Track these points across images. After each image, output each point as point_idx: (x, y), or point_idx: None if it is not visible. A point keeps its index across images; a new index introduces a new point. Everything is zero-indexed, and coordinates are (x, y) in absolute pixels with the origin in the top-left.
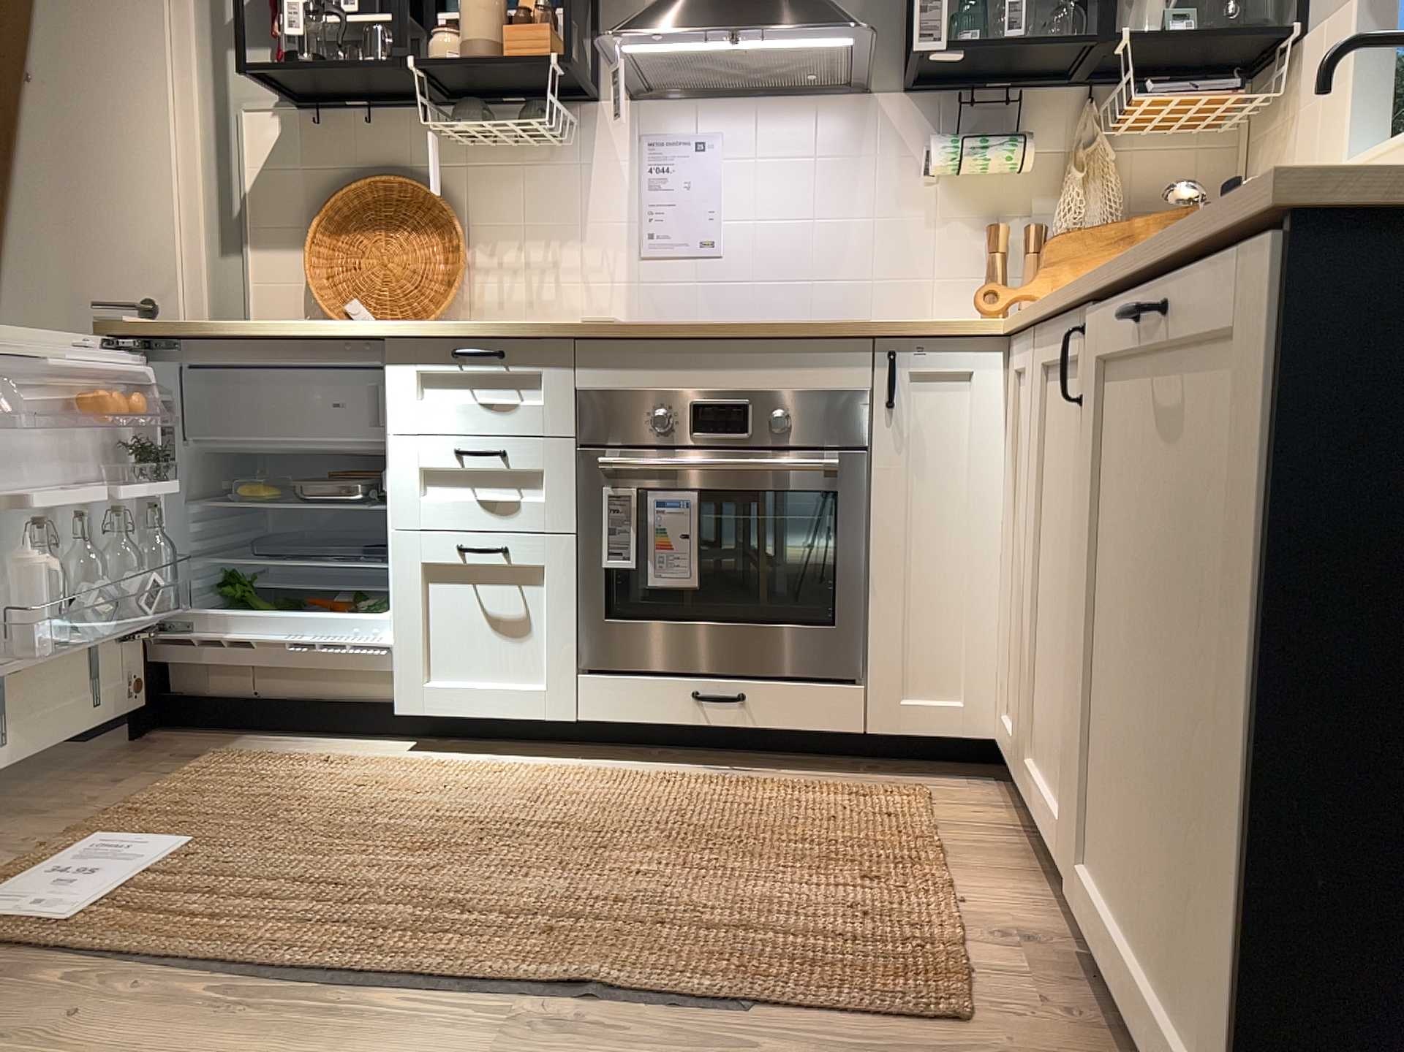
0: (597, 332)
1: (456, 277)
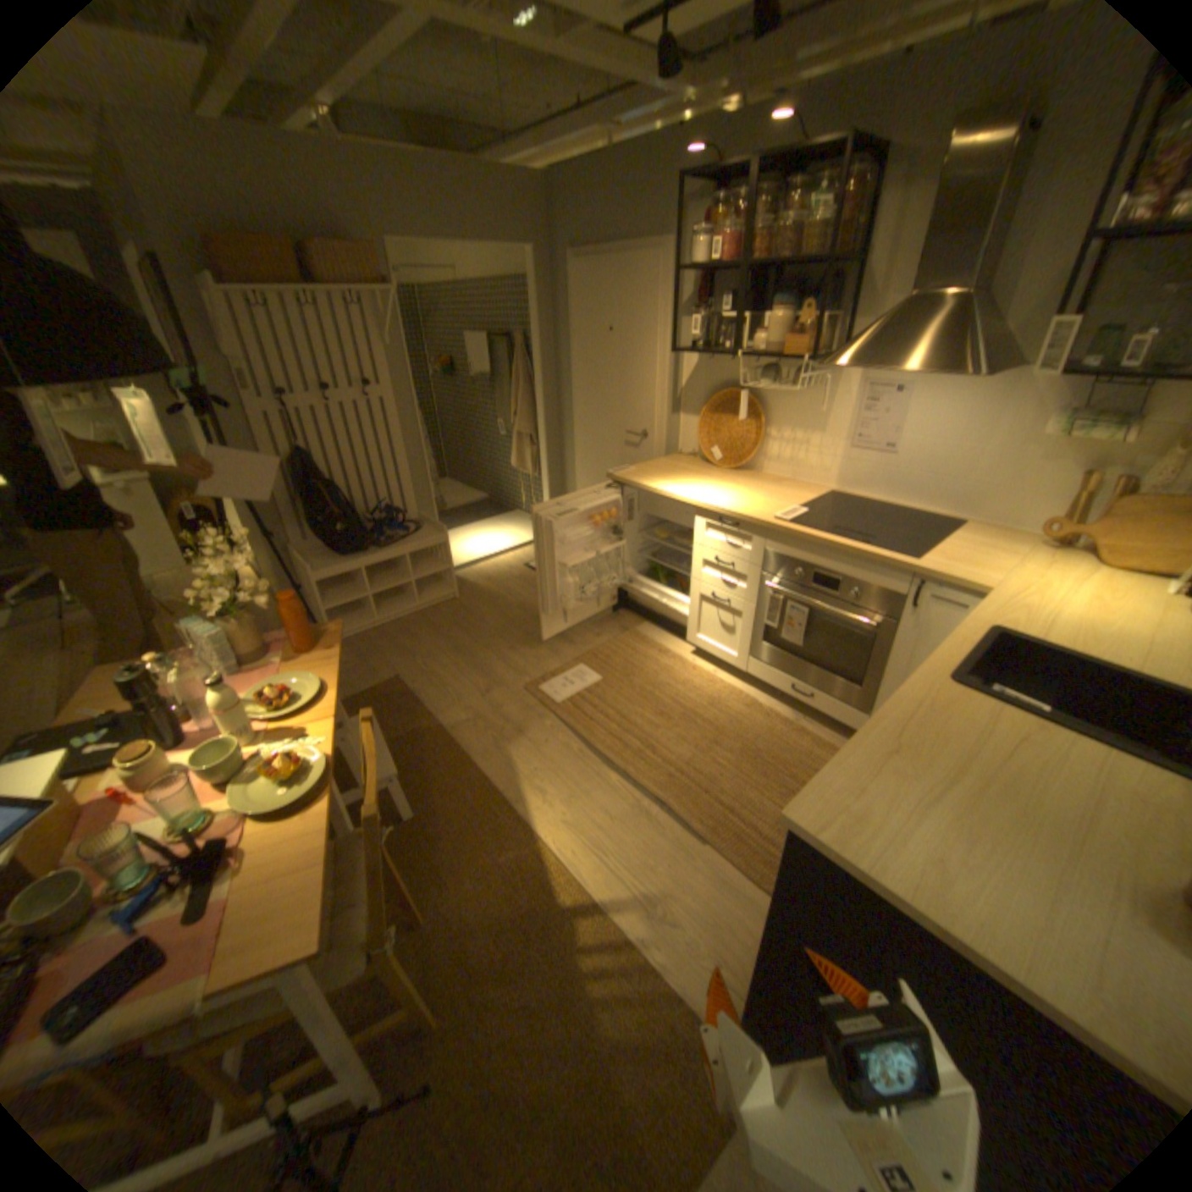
0: (775, 528)
1: (757, 445)
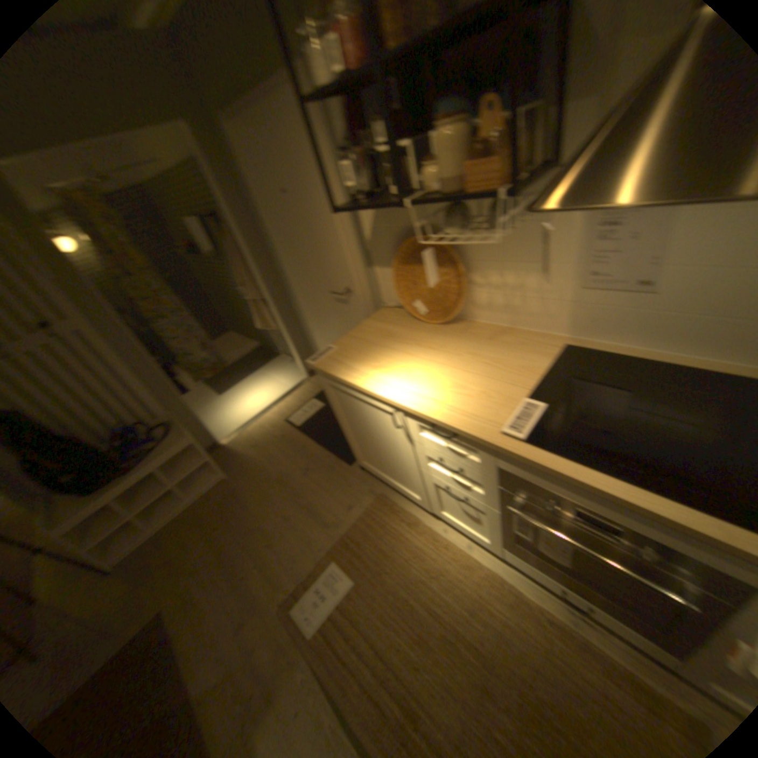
0: (506, 453)
1: (459, 295)
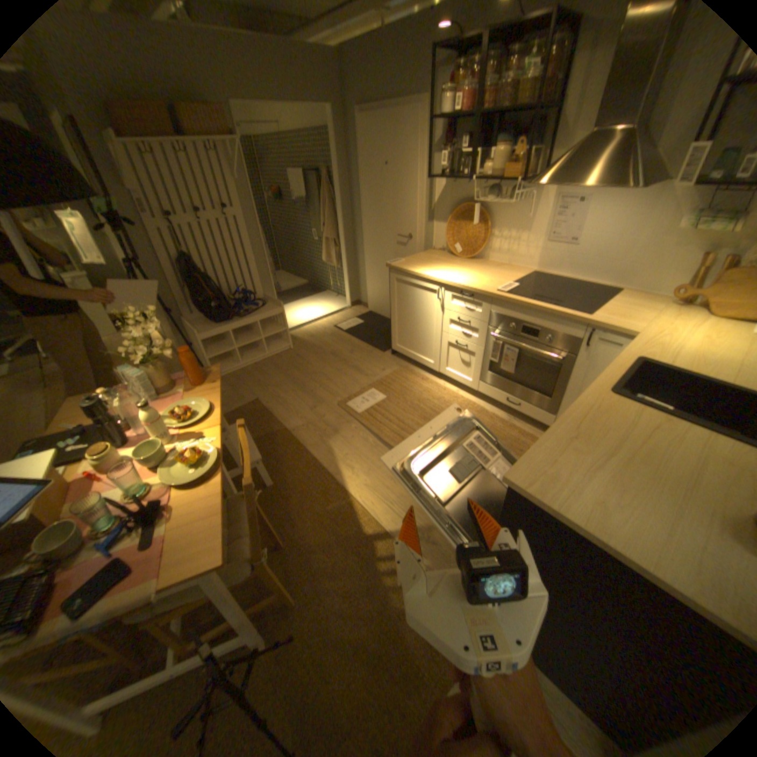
0: (497, 297)
1: (485, 241)
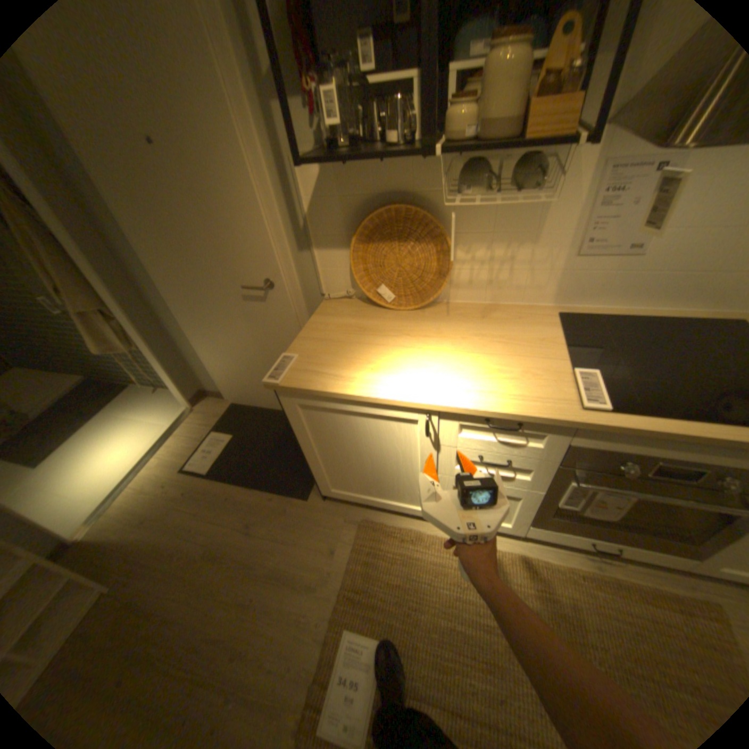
0: (603, 428)
1: (447, 274)
